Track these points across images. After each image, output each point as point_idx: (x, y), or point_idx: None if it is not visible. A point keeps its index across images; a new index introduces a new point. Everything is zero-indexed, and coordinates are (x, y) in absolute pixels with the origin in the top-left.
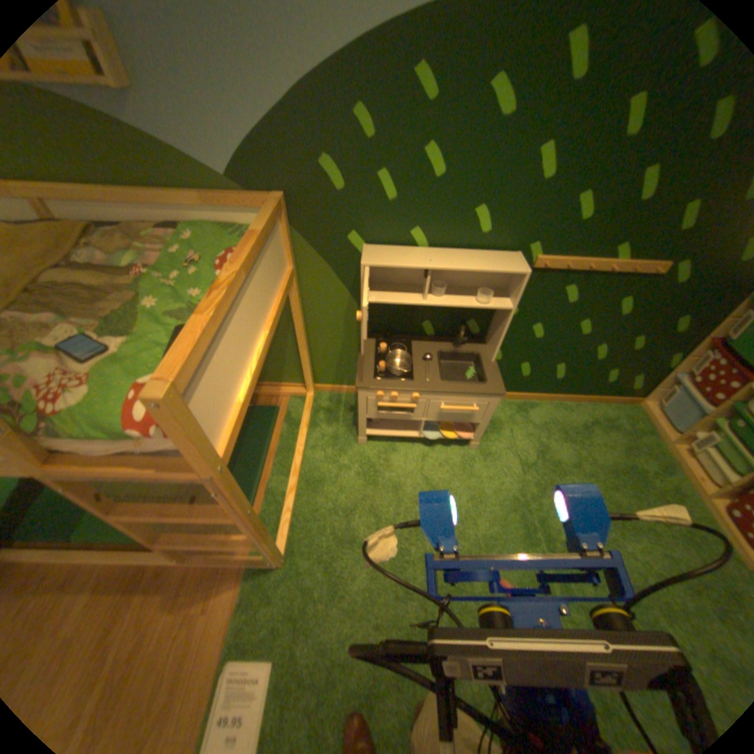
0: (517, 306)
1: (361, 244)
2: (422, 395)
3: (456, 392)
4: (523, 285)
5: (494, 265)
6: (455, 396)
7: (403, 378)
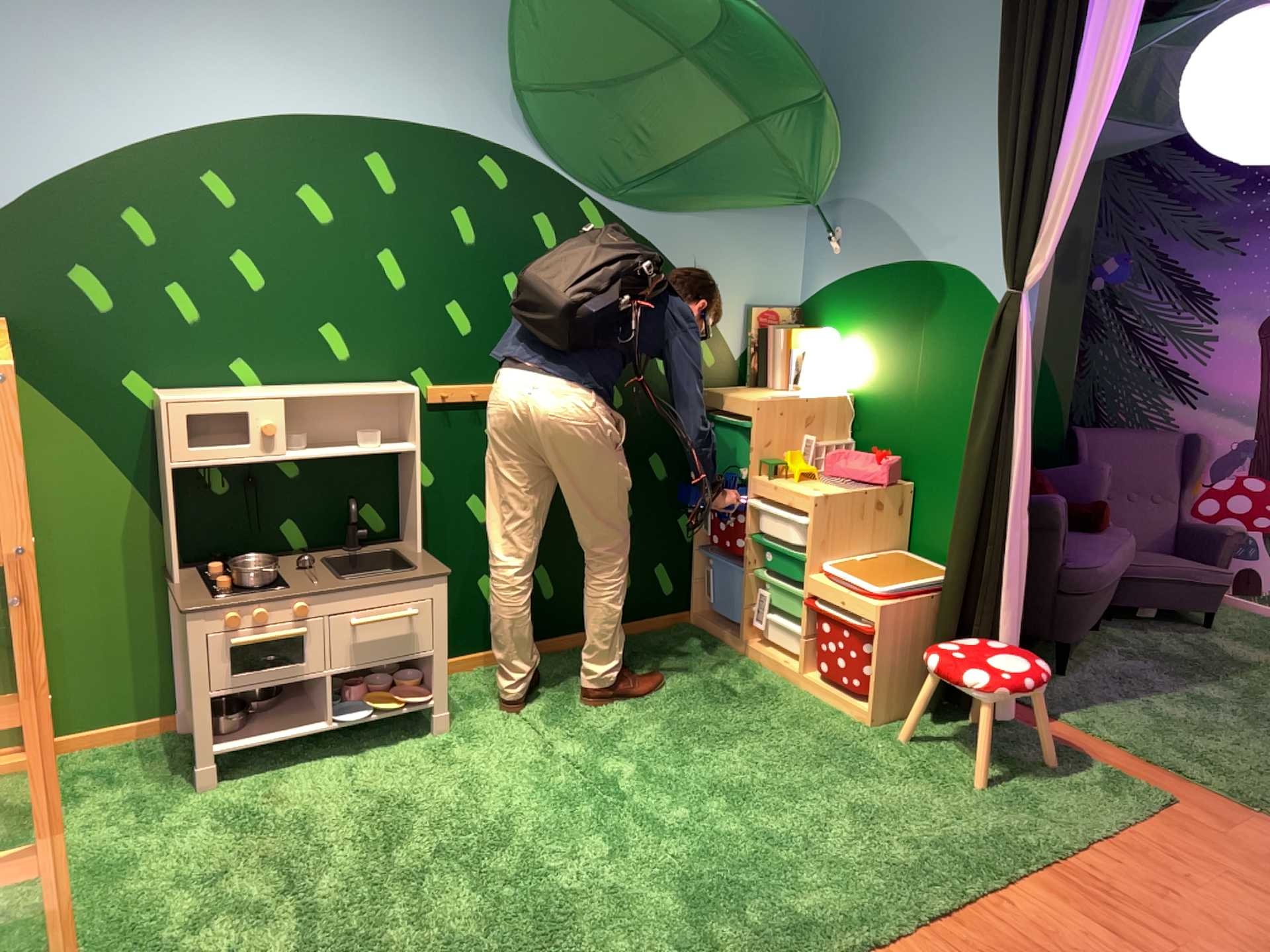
0: (423, 442)
1: (159, 392)
2: (319, 601)
3: (375, 581)
4: (420, 409)
5: (372, 390)
6: (376, 590)
7: (278, 586)
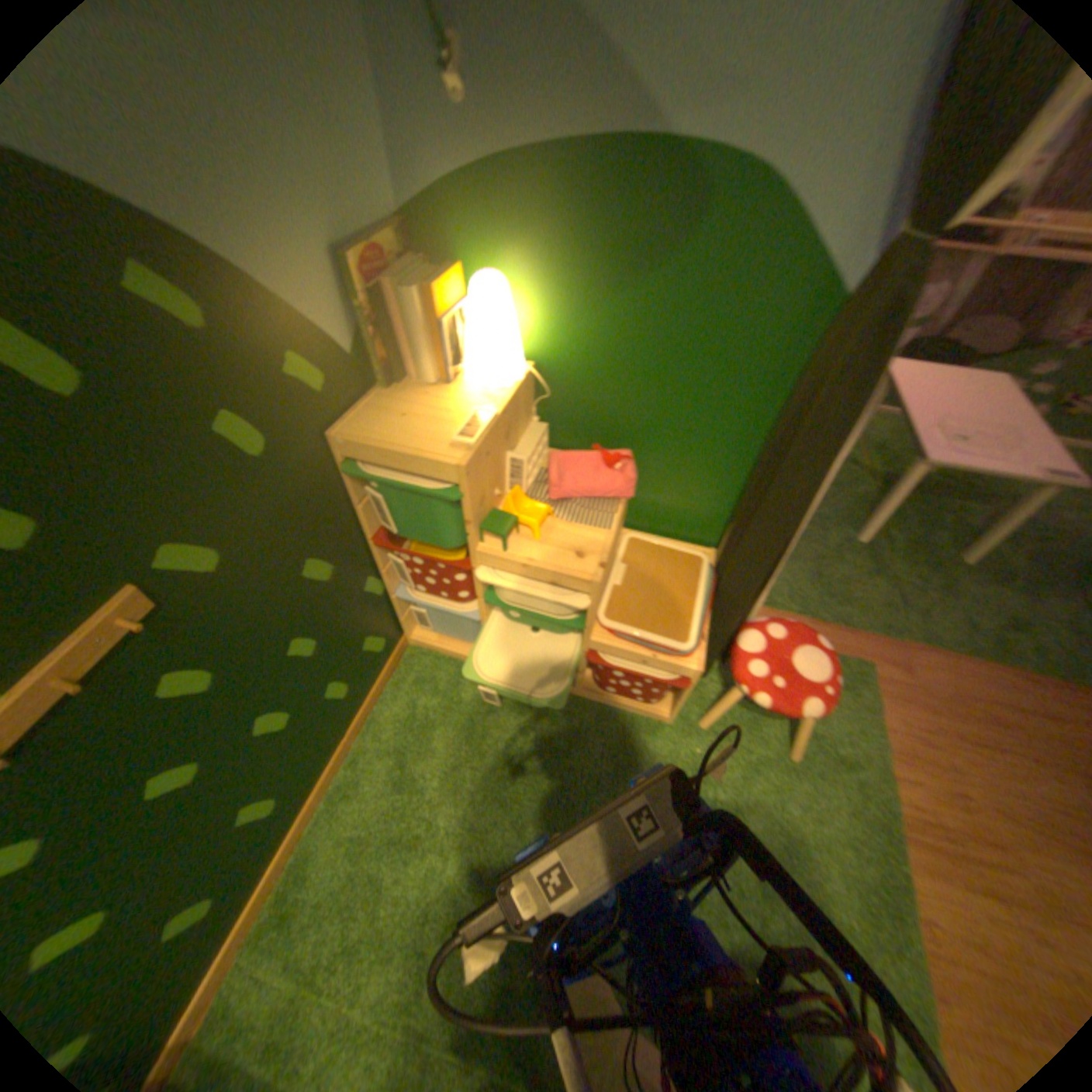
0: None
1: None
2: None
3: None
4: None
5: None
6: None
7: None
